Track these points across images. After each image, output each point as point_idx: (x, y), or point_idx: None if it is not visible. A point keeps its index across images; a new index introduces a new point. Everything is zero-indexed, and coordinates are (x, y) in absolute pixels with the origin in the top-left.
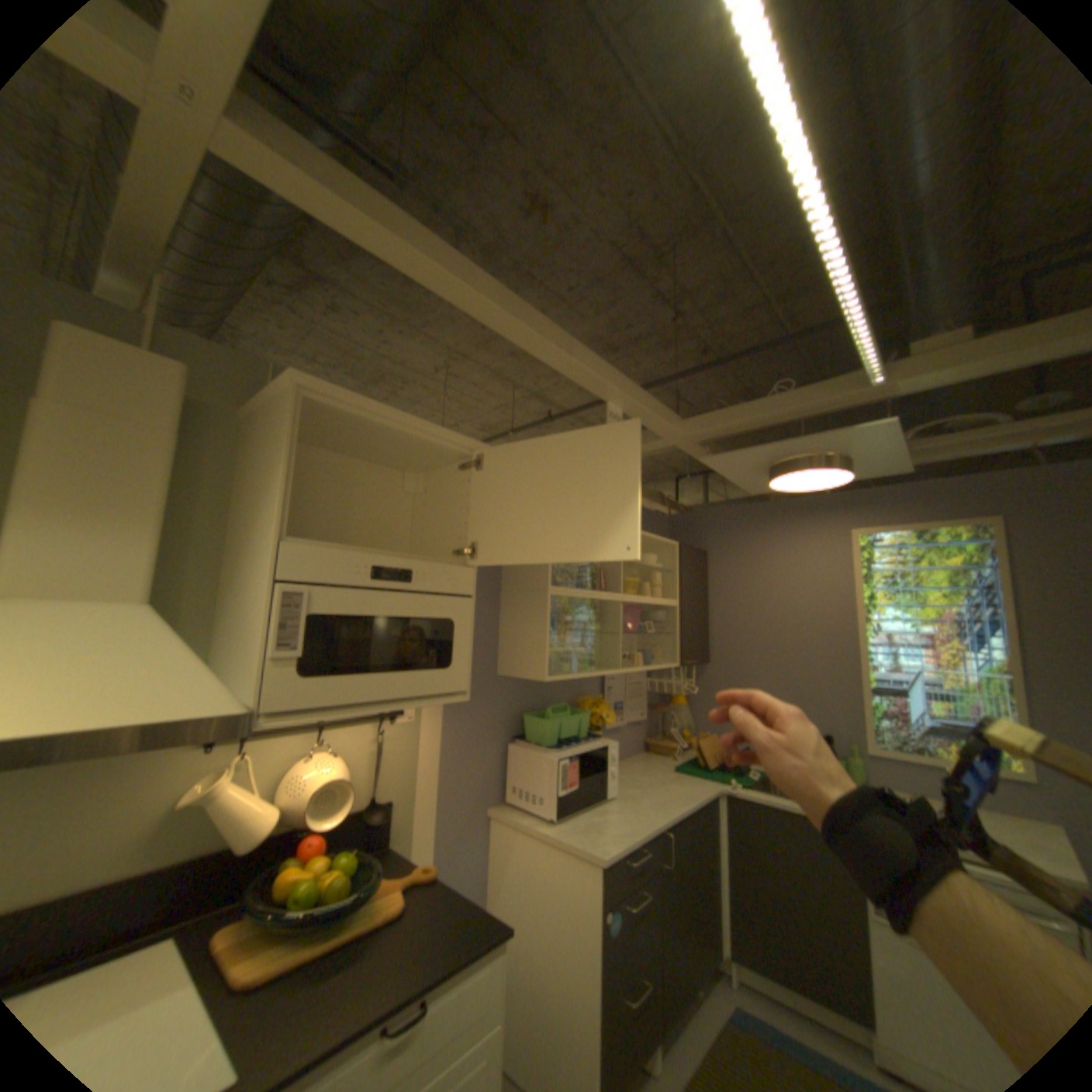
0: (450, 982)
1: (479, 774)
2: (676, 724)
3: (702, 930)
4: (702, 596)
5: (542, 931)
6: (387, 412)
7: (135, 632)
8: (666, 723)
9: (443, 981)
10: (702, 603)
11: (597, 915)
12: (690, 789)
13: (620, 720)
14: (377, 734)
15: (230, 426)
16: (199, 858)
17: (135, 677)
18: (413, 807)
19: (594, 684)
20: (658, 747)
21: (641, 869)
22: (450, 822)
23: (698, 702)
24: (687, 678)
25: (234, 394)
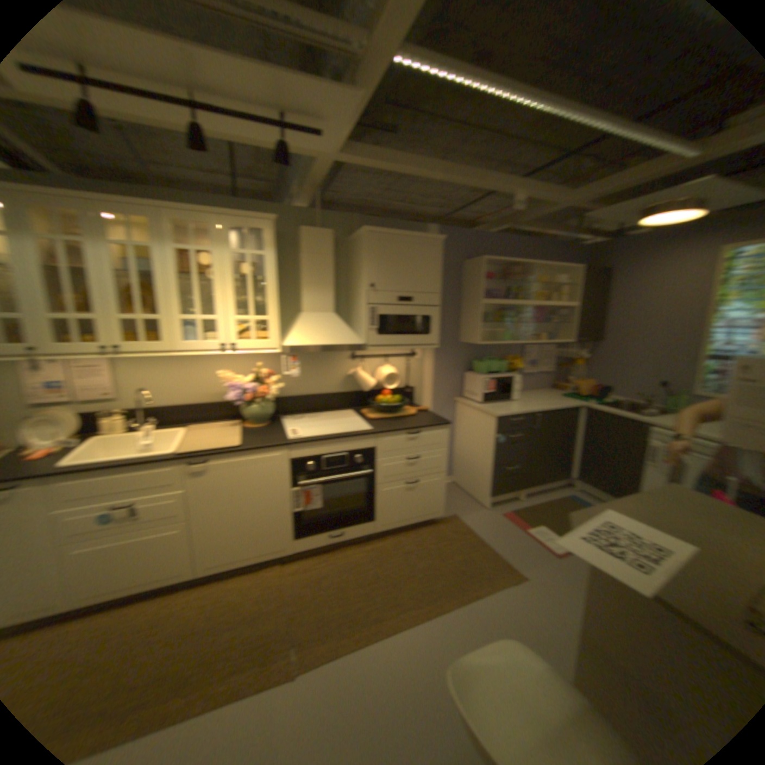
0: (430, 430)
1: (453, 383)
2: (576, 375)
3: (559, 461)
4: (604, 298)
5: (476, 441)
6: (401, 232)
7: (336, 321)
8: (567, 373)
9: (427, 427)
10: (604, 303)
11: (495, 435)
12: (565, 402)
13: (535, 369)
14: (408, 361)
15: (348, 245)
16: (357, 392)
17: (339, 334)
18: (424, 391)
19: (520, 350)
20: (561, 386)
21: (520, 424)
22: (439, 399)
23: (594, 364)
24: (590, 350)
25: (348, 232)
